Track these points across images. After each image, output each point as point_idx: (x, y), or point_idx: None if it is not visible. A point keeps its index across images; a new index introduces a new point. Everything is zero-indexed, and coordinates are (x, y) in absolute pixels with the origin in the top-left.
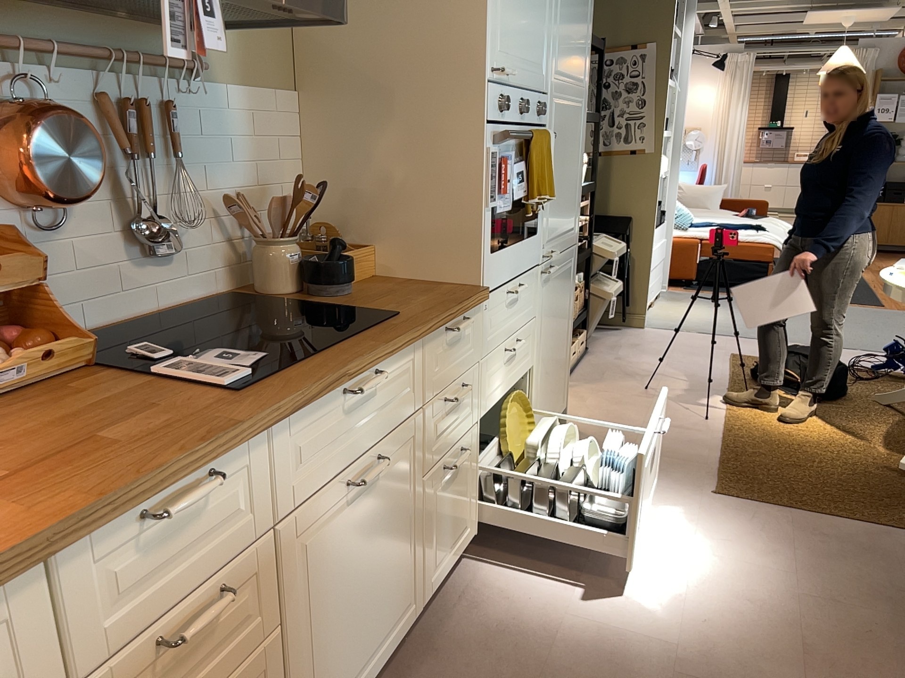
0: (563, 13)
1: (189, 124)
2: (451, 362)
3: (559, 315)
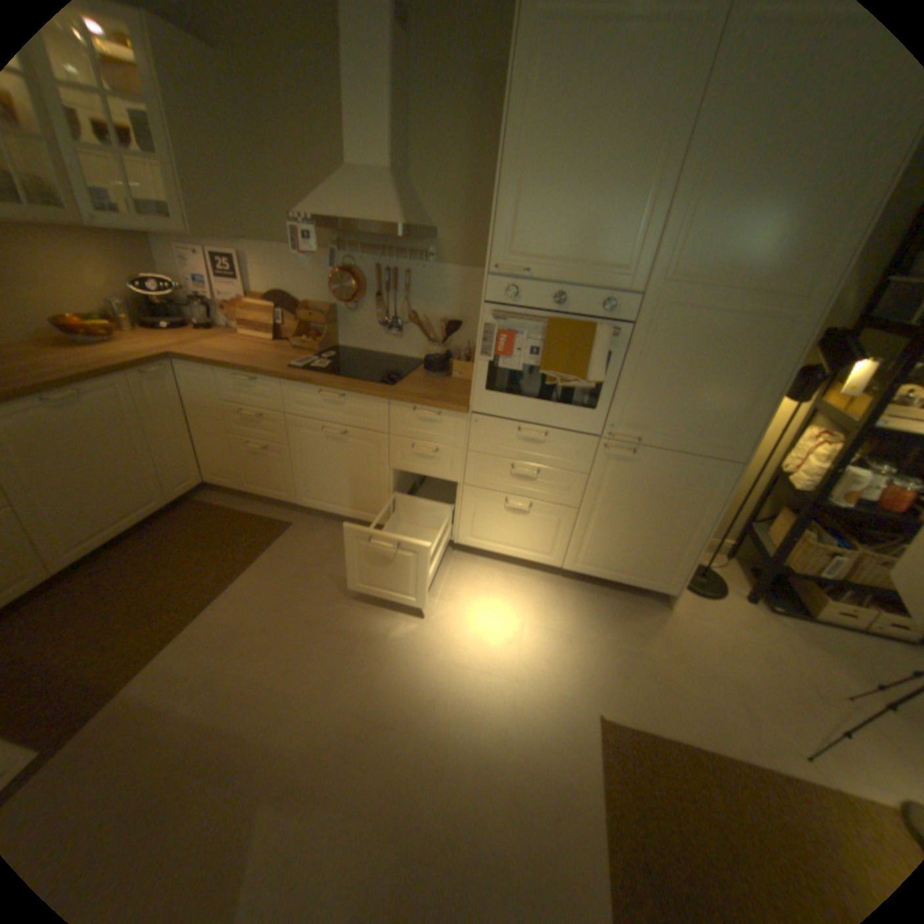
0: (707, 208)
1: (419, 281)
2: (423, 430)
3: (656, 503)
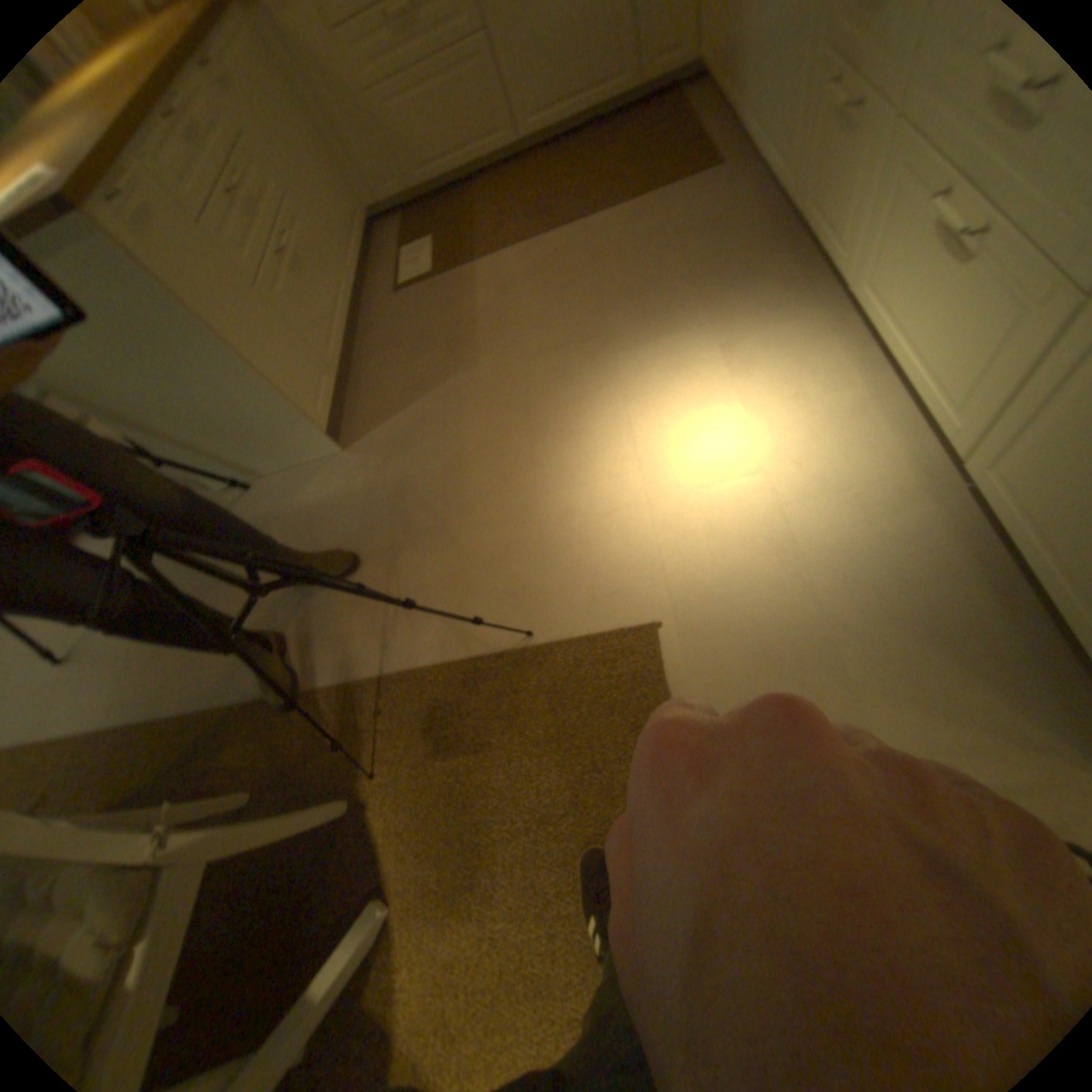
0: None
1: None
2: None
3: None
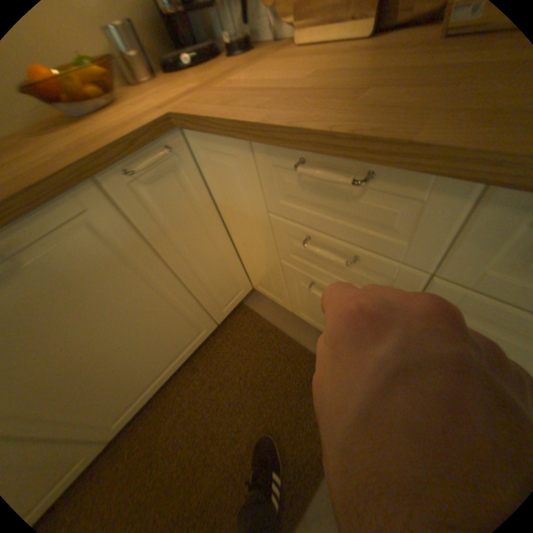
0: None
1: None
2: None
3: None
